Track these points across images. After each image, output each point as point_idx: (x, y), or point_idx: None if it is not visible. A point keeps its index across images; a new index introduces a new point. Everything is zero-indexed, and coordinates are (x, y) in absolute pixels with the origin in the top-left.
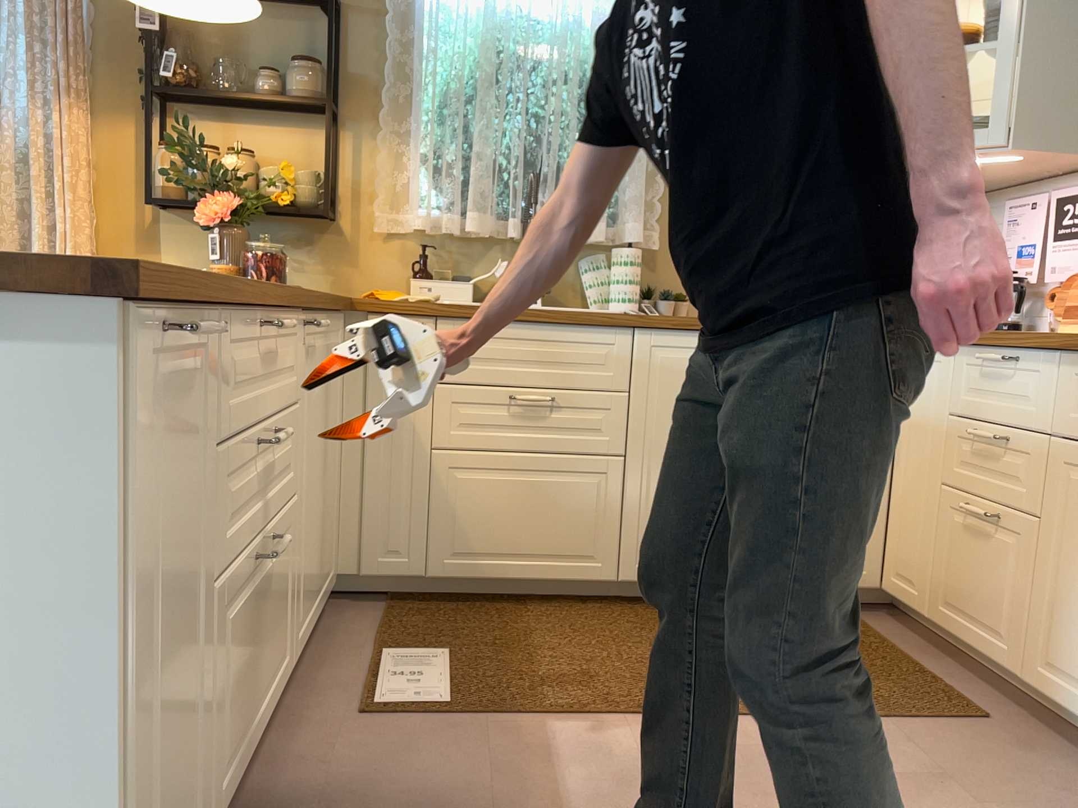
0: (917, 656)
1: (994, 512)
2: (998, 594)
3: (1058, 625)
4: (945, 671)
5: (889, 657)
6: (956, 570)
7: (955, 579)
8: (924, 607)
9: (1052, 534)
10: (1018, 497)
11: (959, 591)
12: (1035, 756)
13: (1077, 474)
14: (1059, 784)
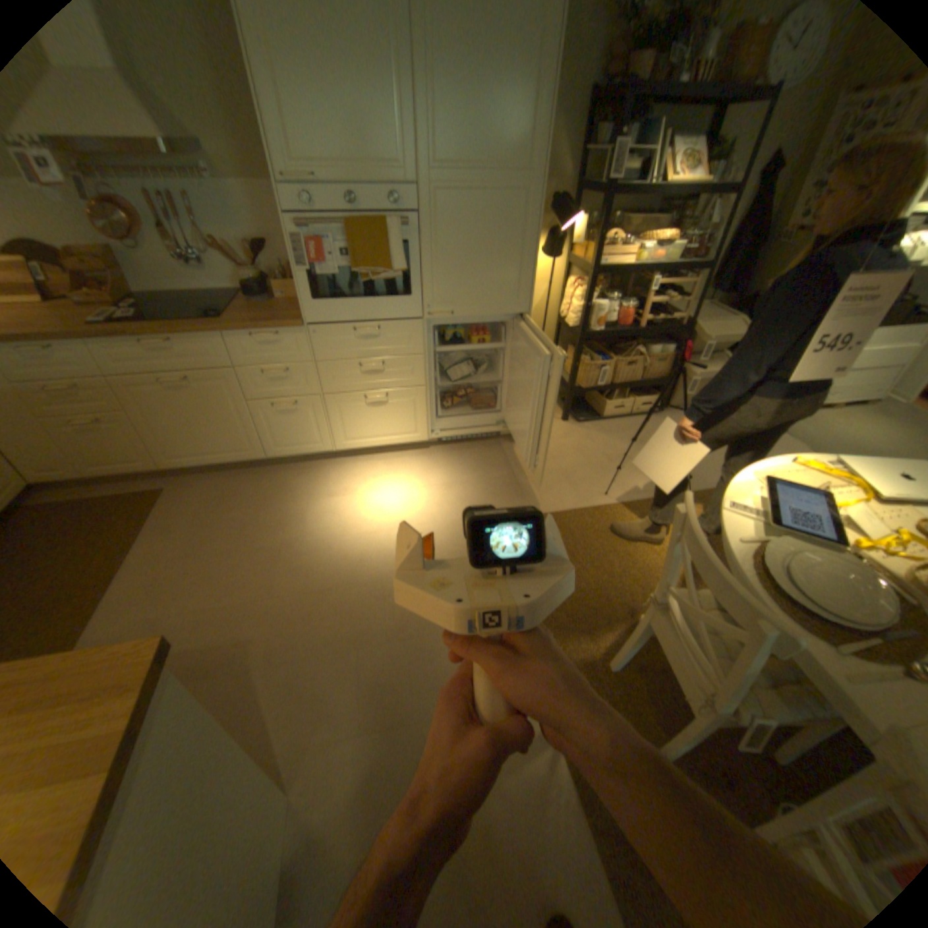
0: (93, 495)
1: (89, 418)
2: (119, 448)
3: (160, 444)
4: (113, 490)
5: (88, 505)
6: (82, 451)
7: (85, 455)
8: (72, 475)
9: (133, 415)
10: (100, 408)
11: (93, 458)
12: (189, 487)
13: (130, 389)
14: (208, 487)
